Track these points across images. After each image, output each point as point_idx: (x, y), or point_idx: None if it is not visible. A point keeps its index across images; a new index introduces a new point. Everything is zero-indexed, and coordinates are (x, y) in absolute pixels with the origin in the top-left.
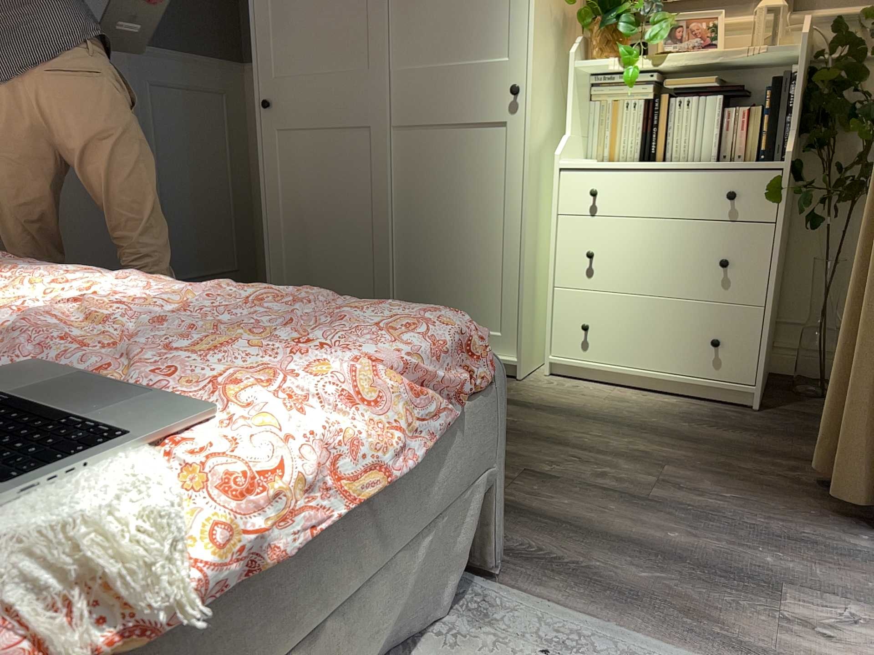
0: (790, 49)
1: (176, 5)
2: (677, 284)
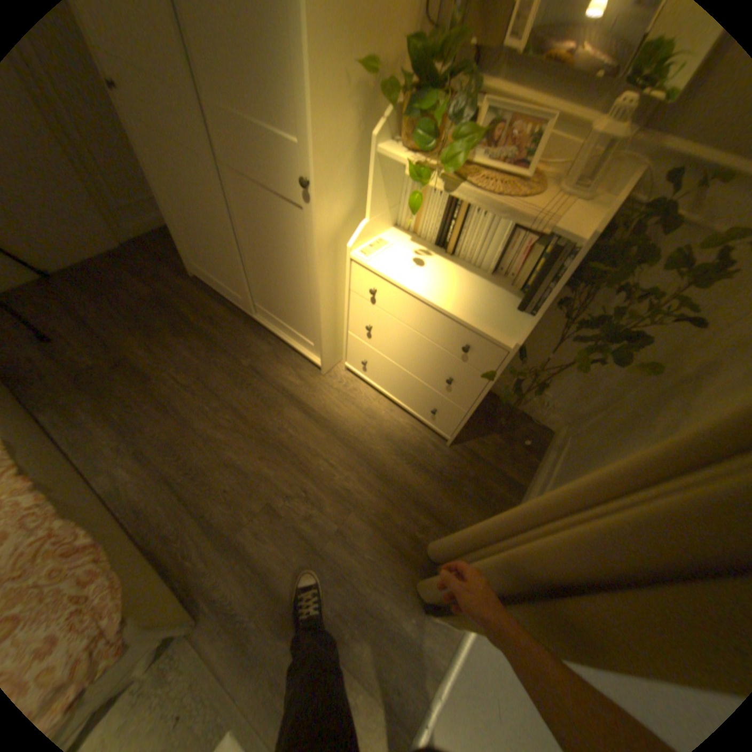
0: (575, 237)
1: None
2: (419, 371)
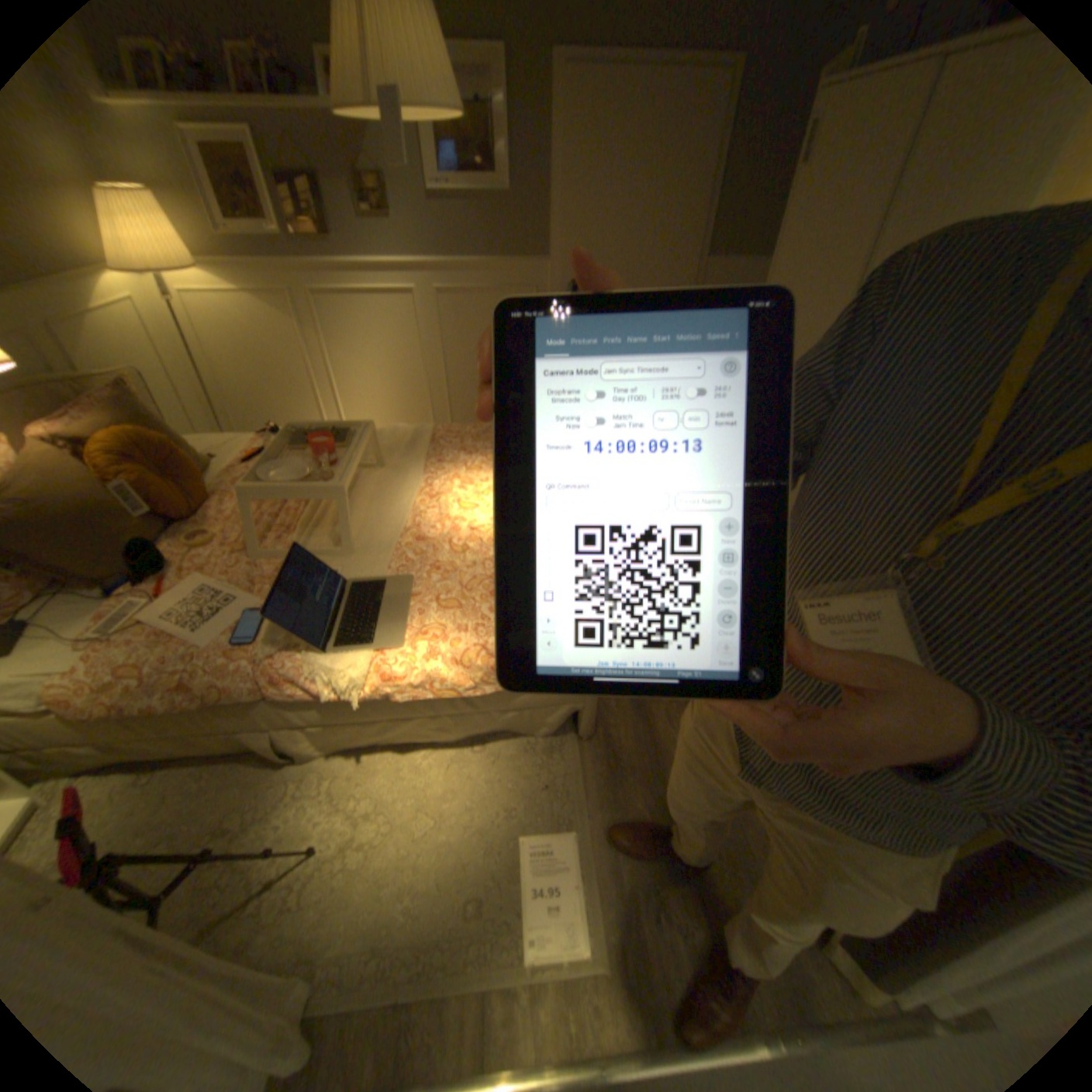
0: None
1: (756, 214)
2: None
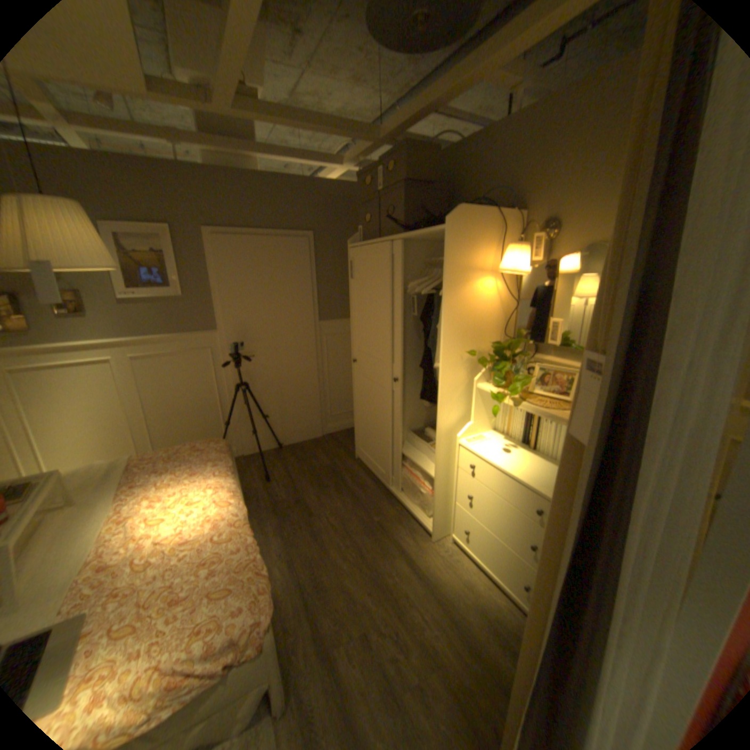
0: None
1: (340, 299)
2: (510, 540)
